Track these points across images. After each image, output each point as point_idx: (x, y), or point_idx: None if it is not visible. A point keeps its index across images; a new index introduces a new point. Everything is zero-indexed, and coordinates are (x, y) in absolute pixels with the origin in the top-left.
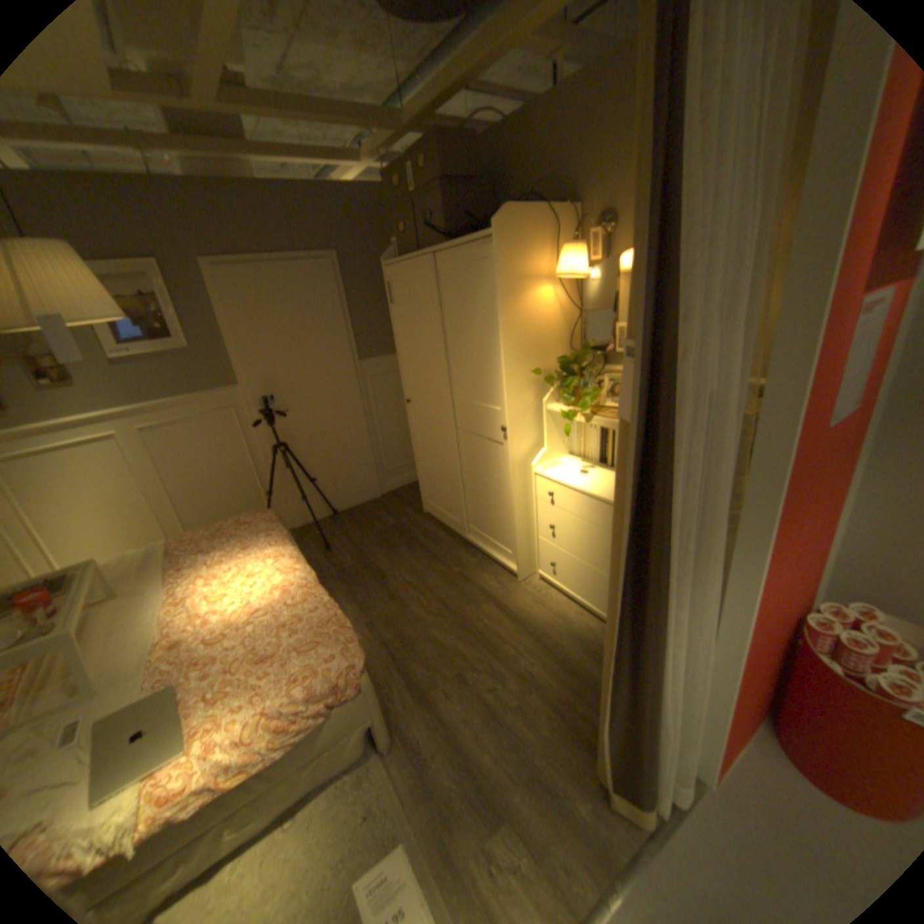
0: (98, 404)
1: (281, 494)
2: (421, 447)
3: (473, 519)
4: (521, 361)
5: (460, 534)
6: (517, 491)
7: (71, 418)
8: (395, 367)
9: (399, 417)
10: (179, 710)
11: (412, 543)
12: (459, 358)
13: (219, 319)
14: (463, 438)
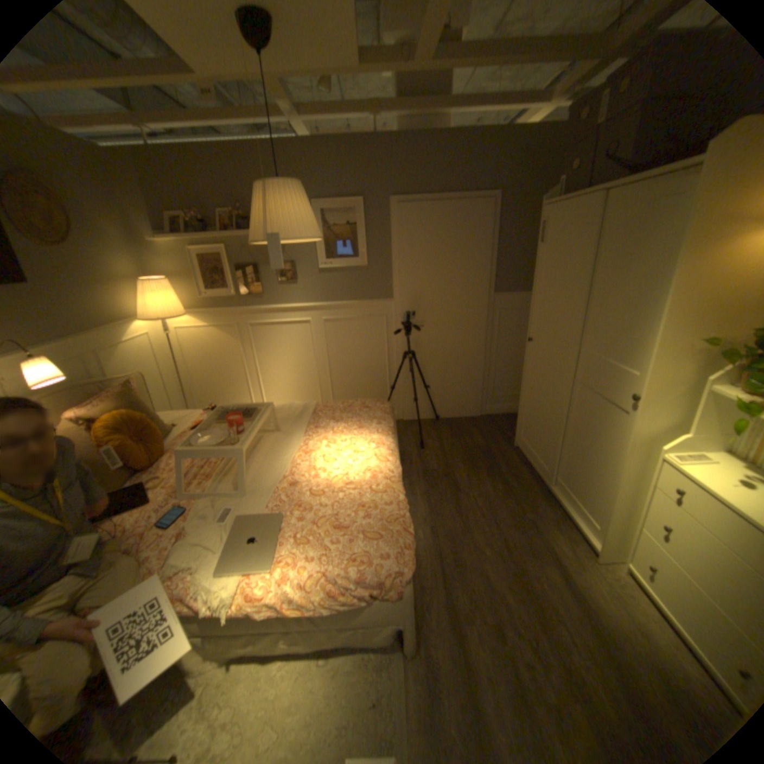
0: (306, 299)
1: (401, 390)
2: (530, 384)
3: (565, 473)
4: (692, 322)
5: (546, 481)
6: (632, 470)
7: (291, 305)
8: (528, 303)
9: (517, 350)
10: (280, 535)
11: (495, 470)
12: (603, 306)
13: (393, 246)
14: (581, 390)
